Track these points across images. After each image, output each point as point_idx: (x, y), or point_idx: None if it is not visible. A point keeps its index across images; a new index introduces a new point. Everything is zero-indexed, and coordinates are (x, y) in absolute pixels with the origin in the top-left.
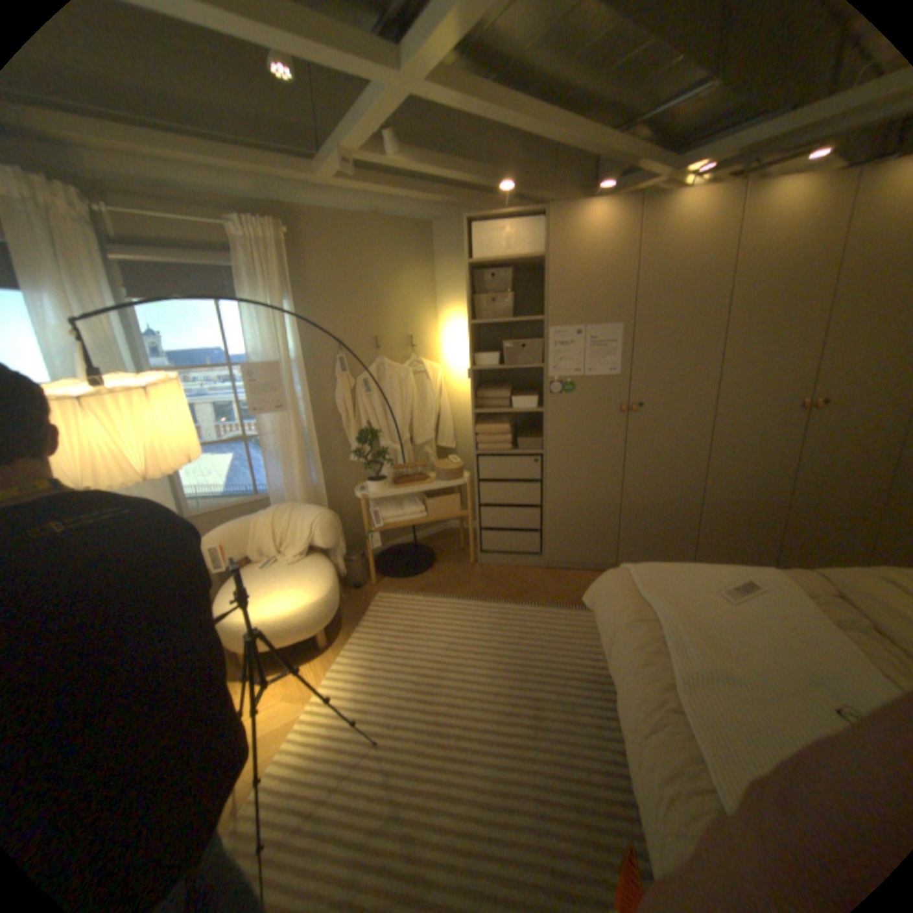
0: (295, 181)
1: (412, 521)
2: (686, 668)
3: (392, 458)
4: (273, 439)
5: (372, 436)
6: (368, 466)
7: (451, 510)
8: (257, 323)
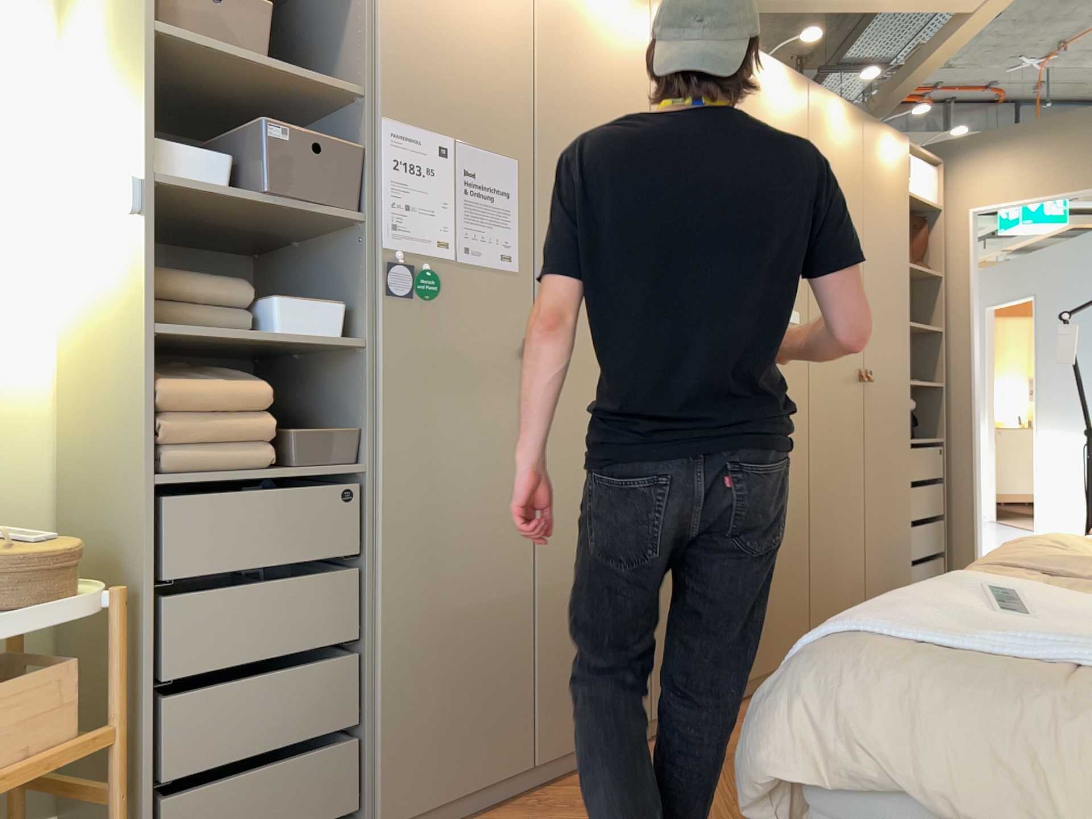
0: None
1: None
2: None
3: None
4: None
5: None
6: None
7: (41, 737)
8: None
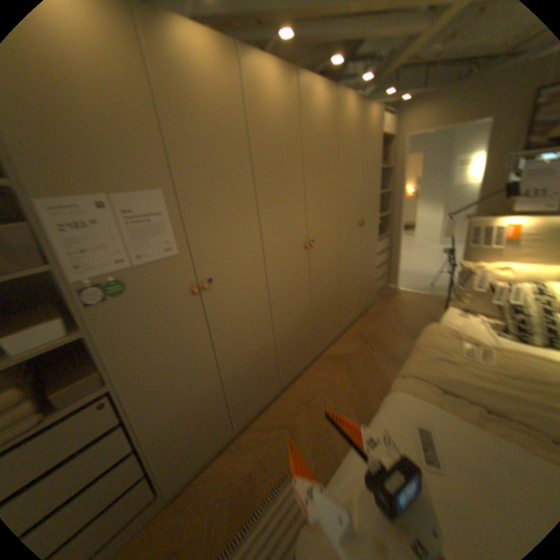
0: None
1: None
2: None
3: None
4: None
5: None
6: None
7: None
8: None
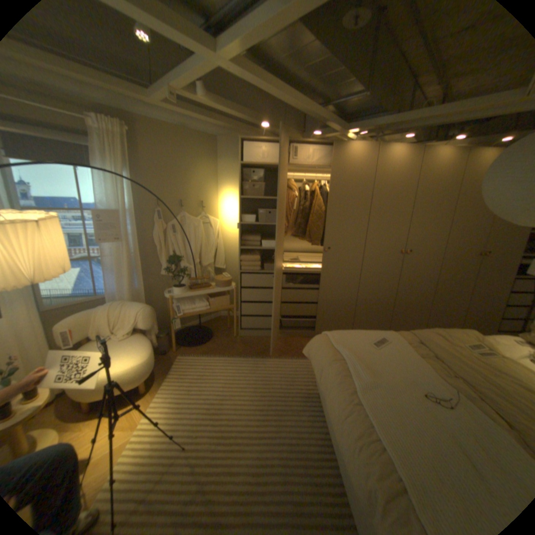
0: (134, 99)
1: (201, 311)
2: (360, 382)
3: (188, 273)
4: (111, 259)
5: (178, 259)
6: (173, 278)
7: (224, 304)
8: (104, 184)
